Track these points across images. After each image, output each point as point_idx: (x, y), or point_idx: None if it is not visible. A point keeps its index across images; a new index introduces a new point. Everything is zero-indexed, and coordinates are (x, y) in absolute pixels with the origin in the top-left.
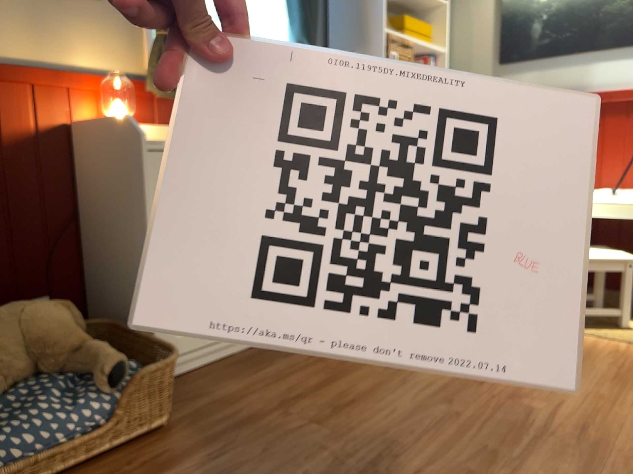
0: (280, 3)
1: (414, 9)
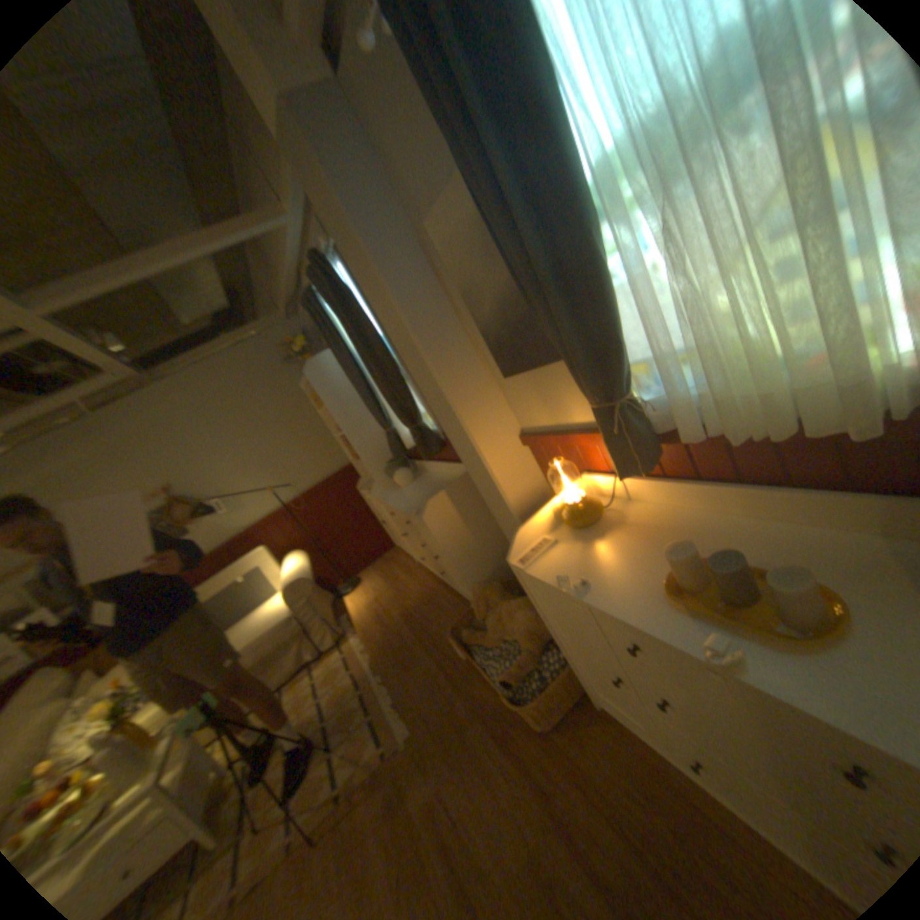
0: None
1: None
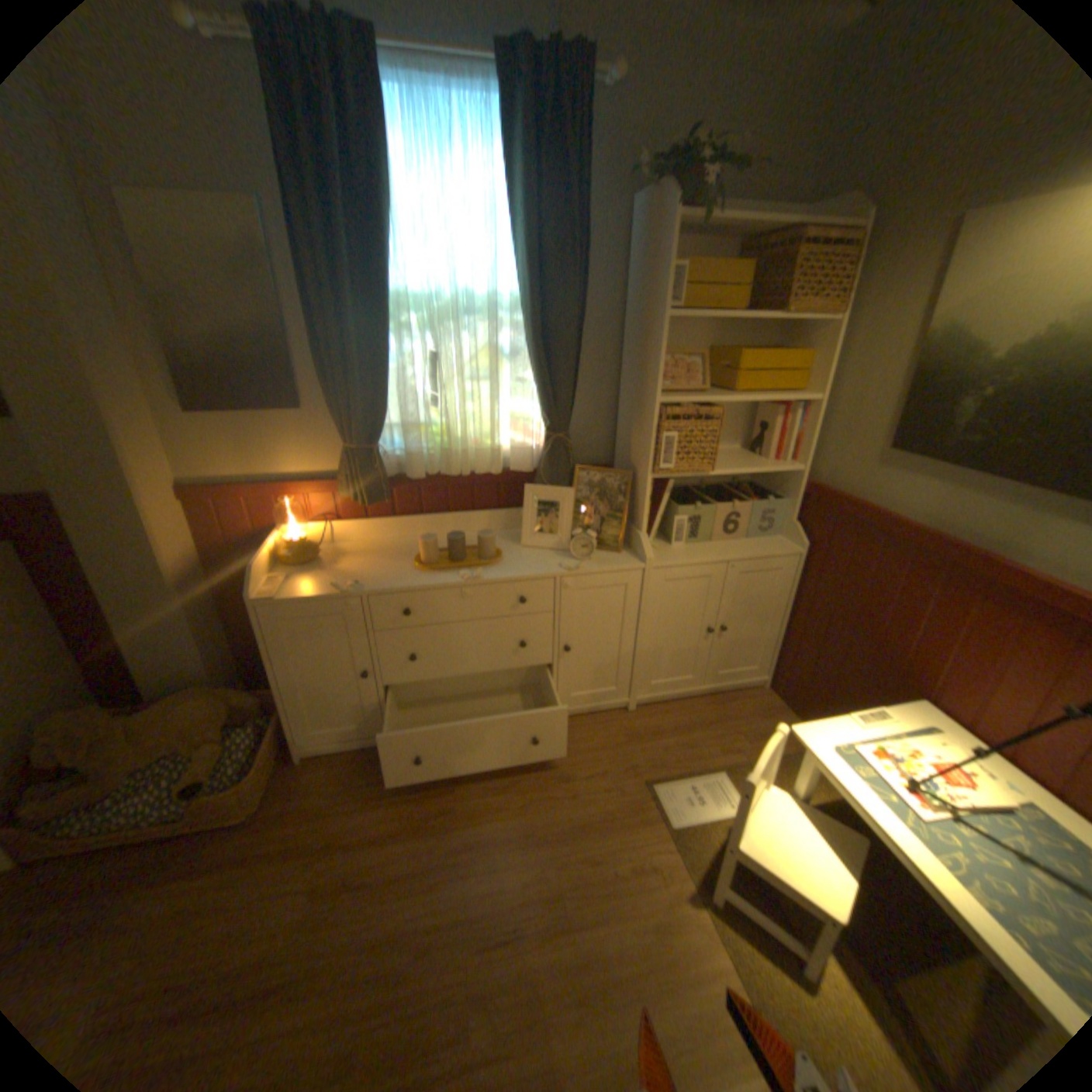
0: (523, 366)
1: (795, 319)
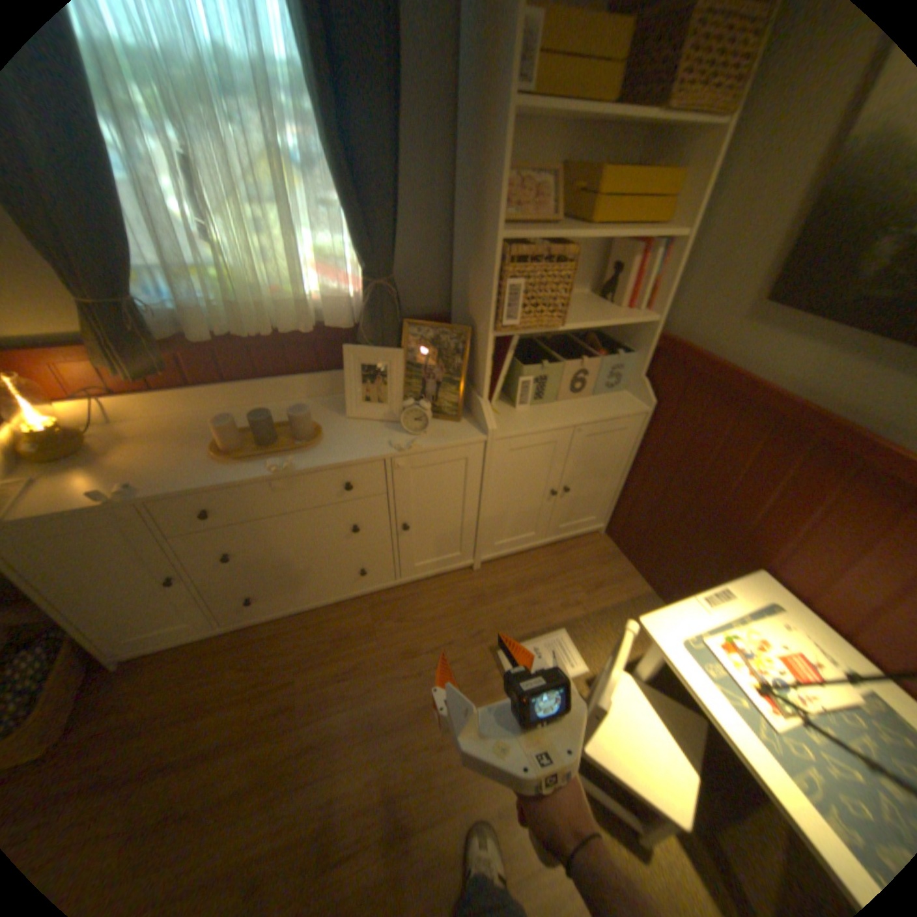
0: (323, 182)
1: (667, 125)
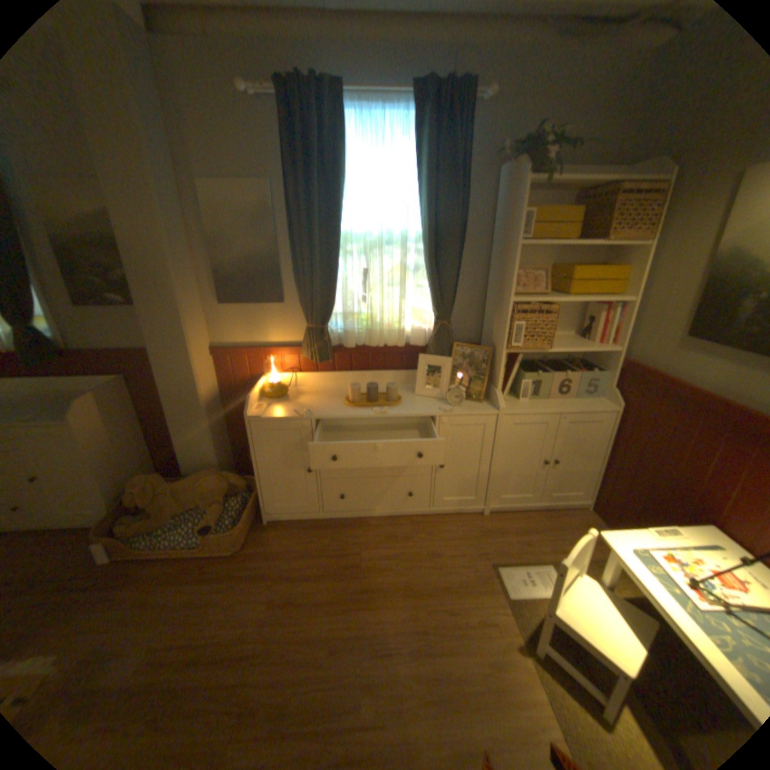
0: (422, 277)
1: (617, 244)
